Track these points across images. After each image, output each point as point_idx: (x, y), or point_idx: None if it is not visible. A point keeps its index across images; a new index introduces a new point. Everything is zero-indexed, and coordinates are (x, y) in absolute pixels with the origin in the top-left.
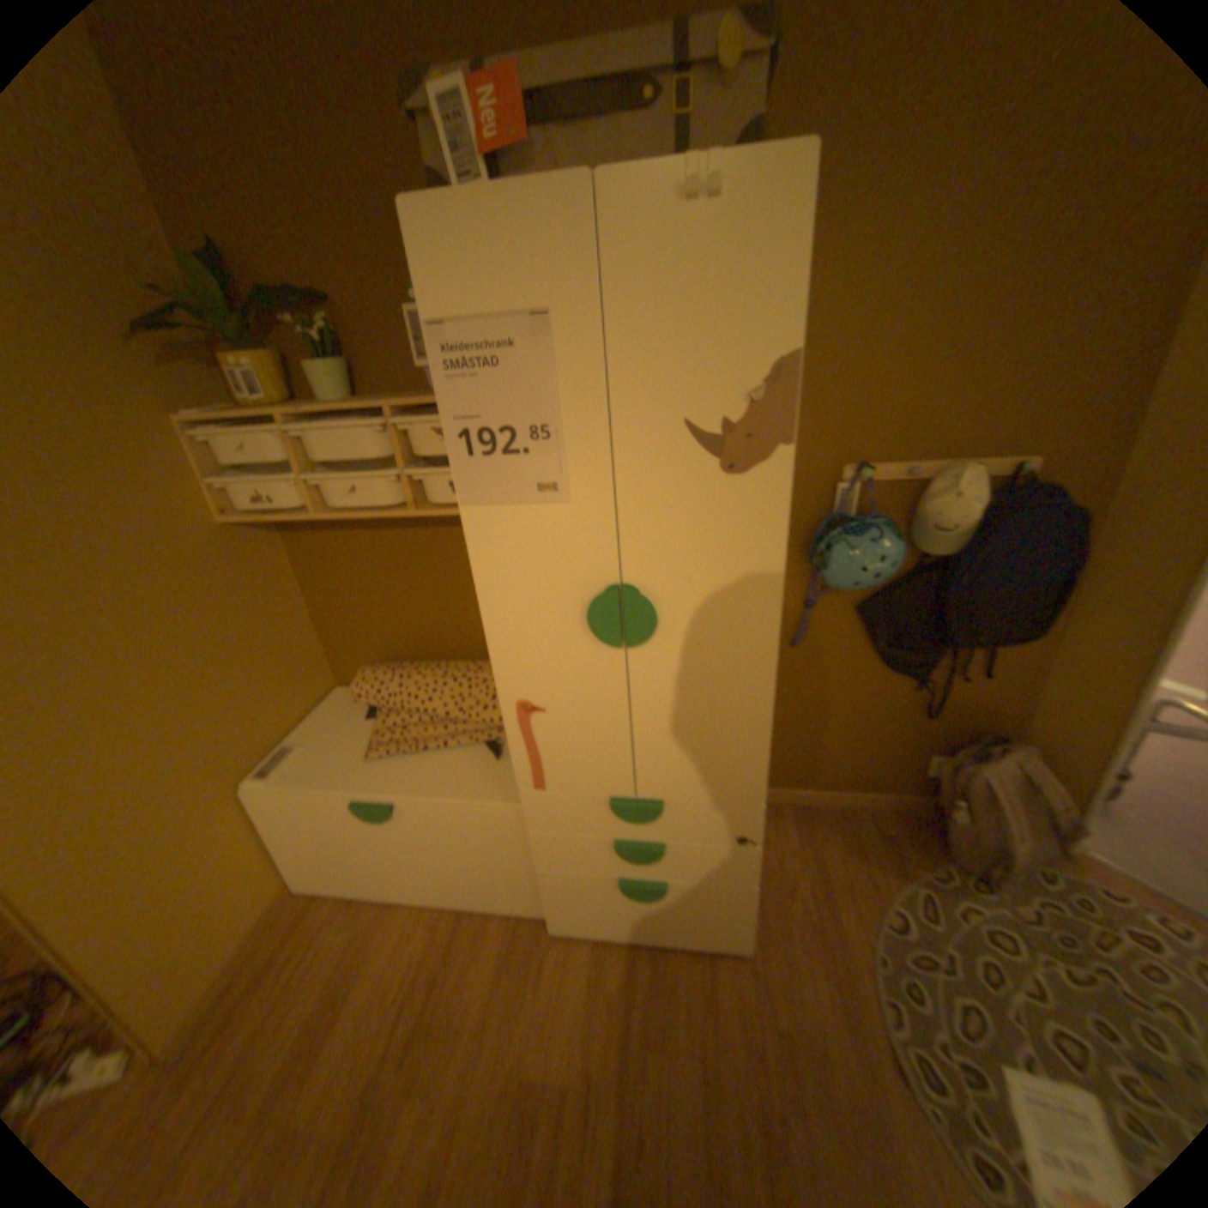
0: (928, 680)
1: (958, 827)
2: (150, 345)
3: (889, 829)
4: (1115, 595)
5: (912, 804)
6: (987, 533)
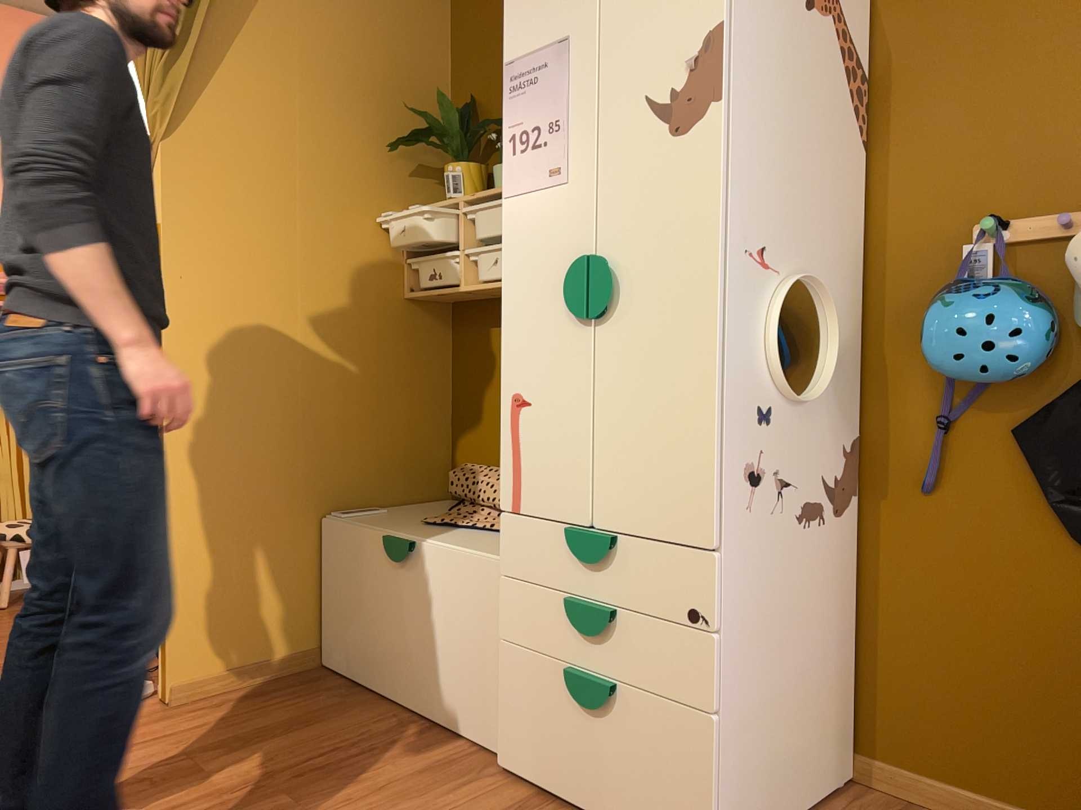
0: None
1: None
2: (411, 162)
3: None
4: None
5: None
6: None
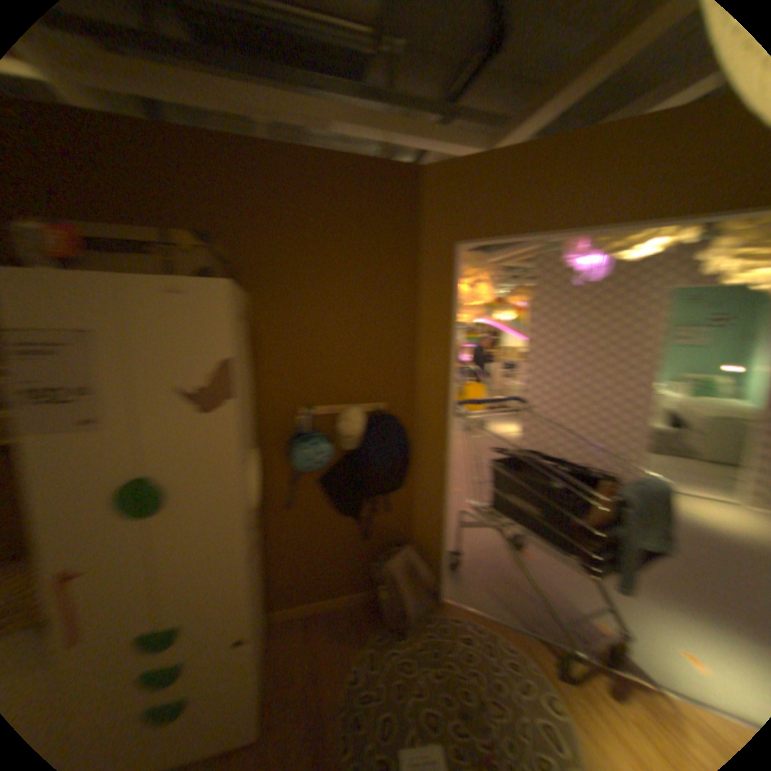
0: (356, 518)
1: (379, 603)
2: None
3: (351, 617)
4: (422, 463)
5: (364, 597)
6: (362, 438)
